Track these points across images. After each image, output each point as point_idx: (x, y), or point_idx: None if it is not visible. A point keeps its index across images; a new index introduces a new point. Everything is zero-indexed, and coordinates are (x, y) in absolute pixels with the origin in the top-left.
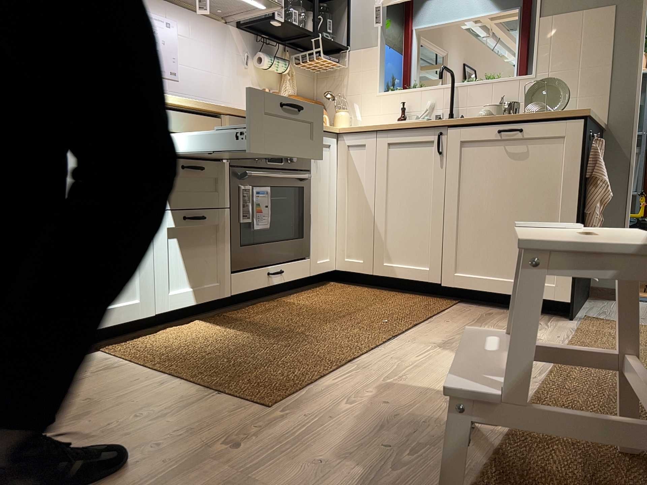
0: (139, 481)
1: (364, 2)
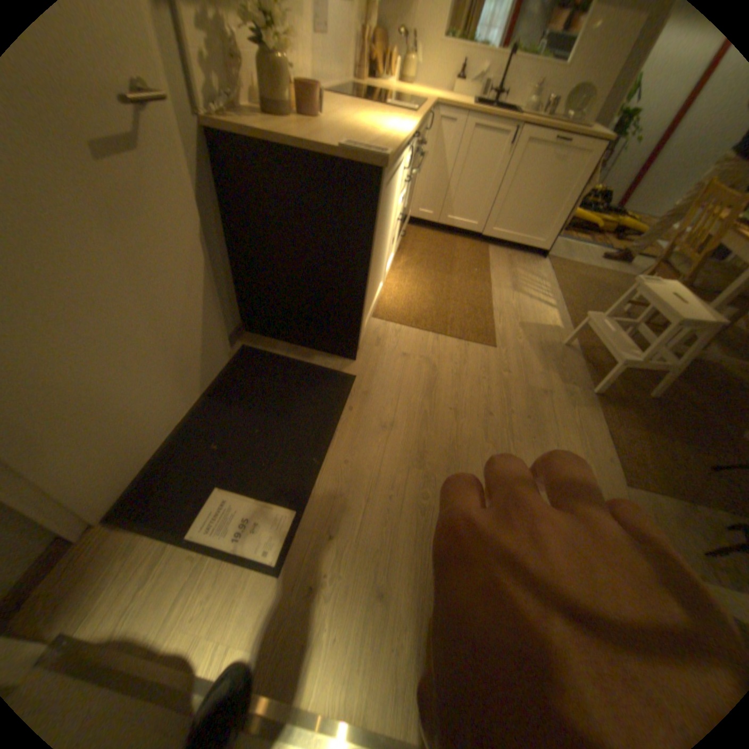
0: (499, 393)
1: None
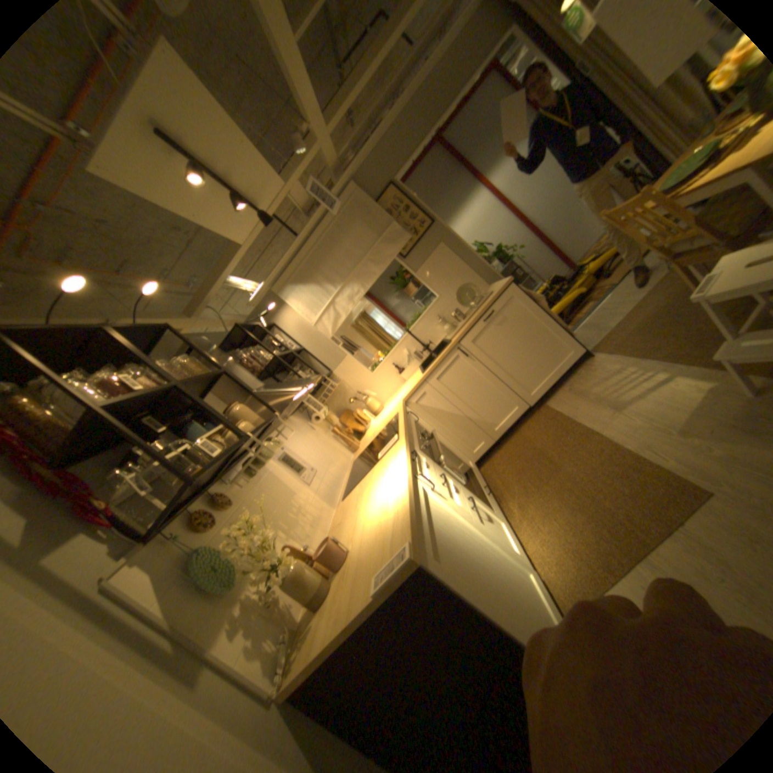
0: None
1: (316, 342)
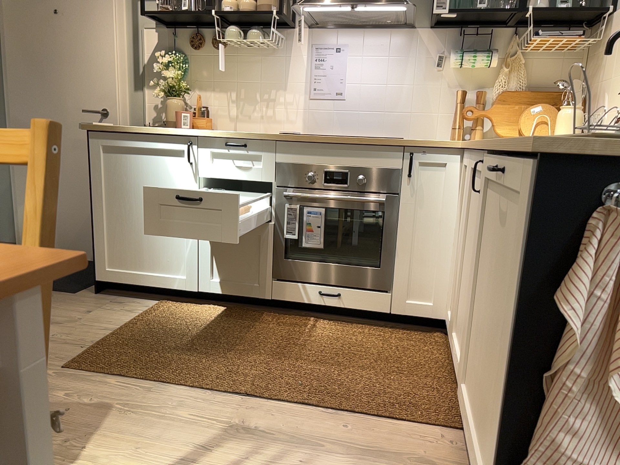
0: None
1: None
